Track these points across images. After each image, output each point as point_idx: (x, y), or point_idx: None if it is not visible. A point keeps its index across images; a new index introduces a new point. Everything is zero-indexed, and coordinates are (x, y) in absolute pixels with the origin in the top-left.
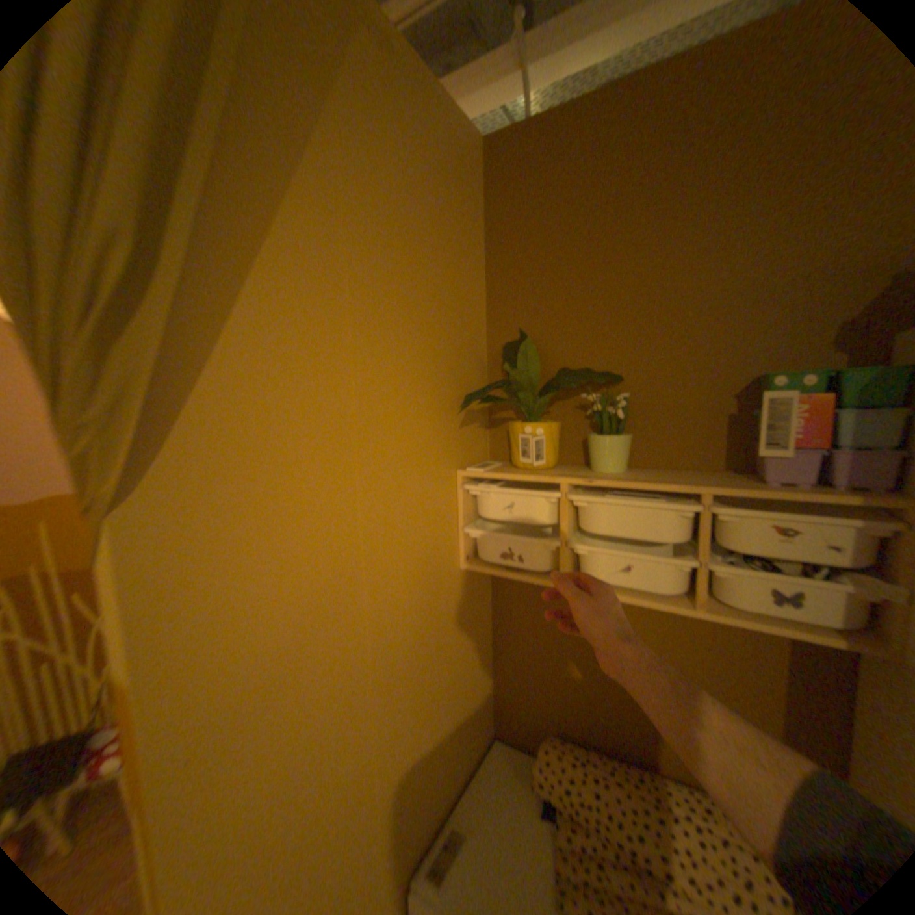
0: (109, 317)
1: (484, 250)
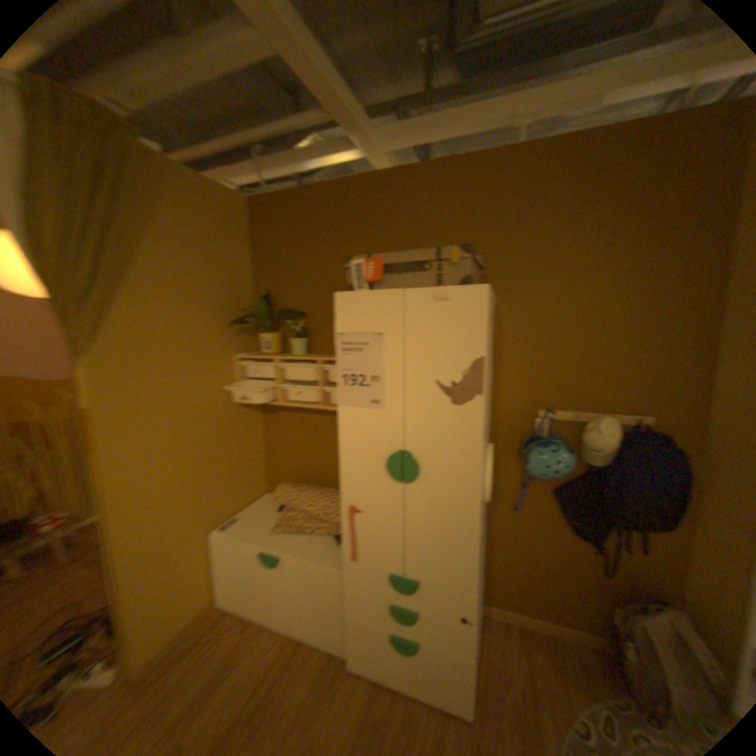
0: (75, 299)
1: (247, 250)
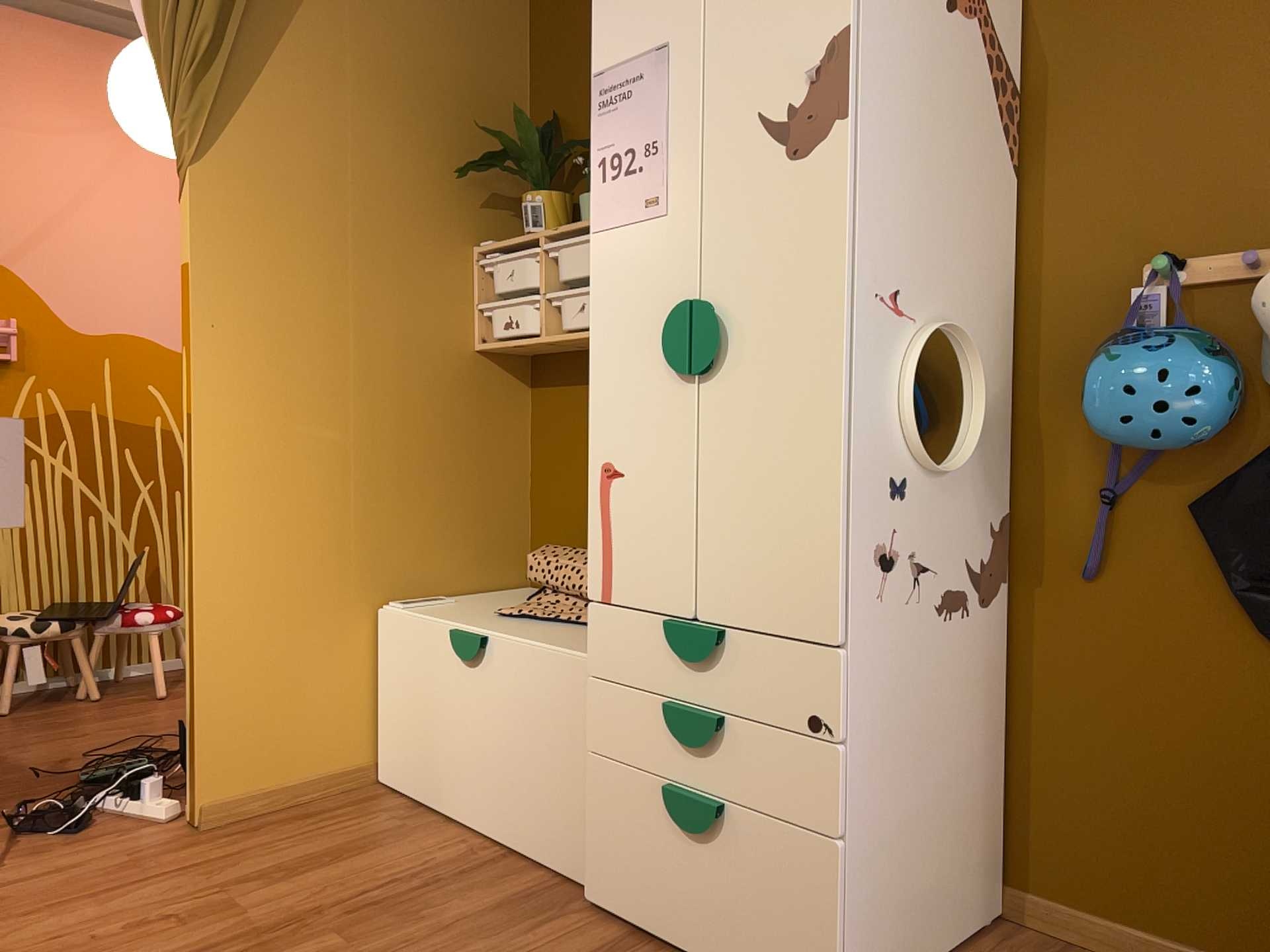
0: (201, 70)
1: (530, 39)
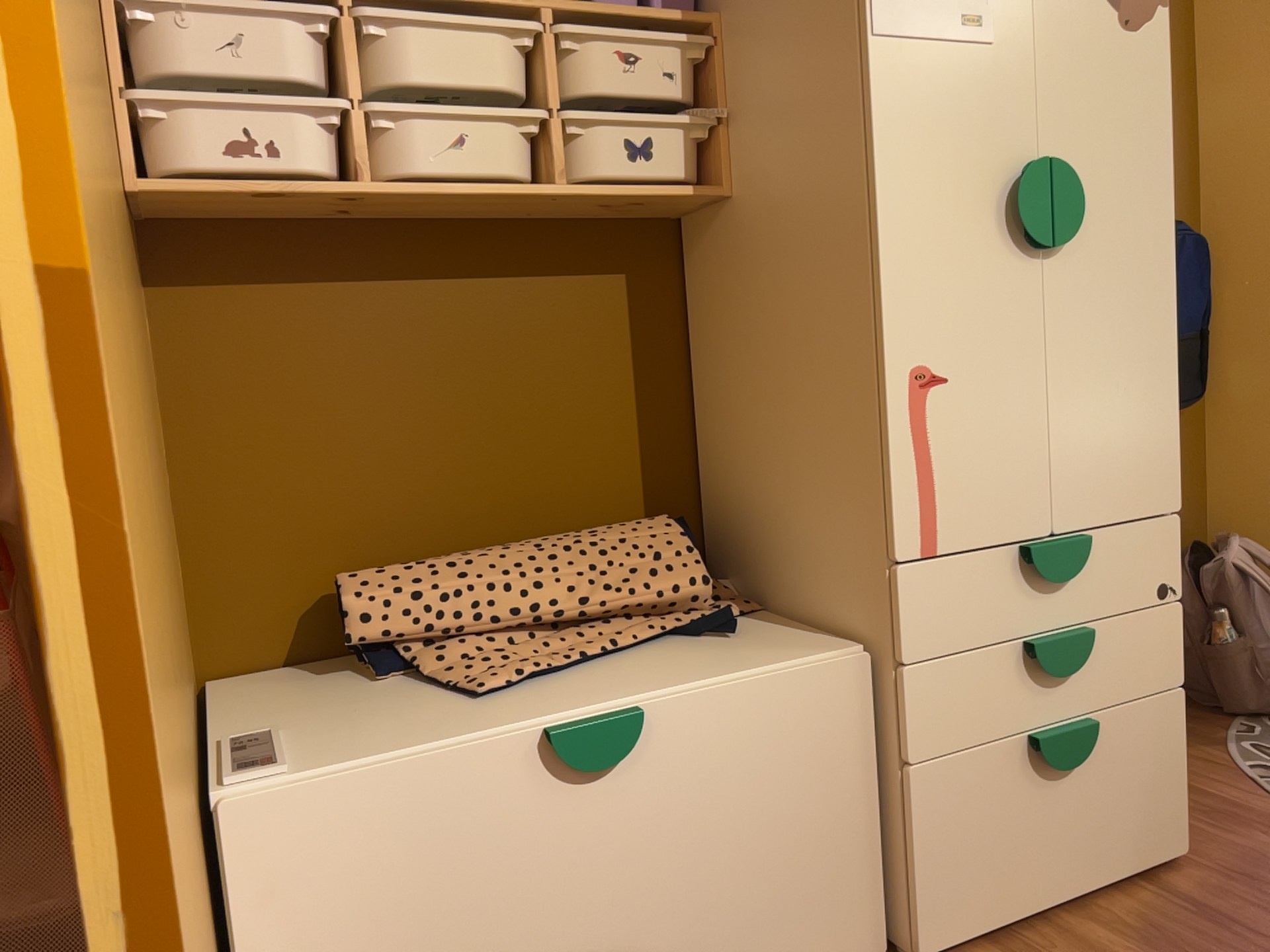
0: None
1: None
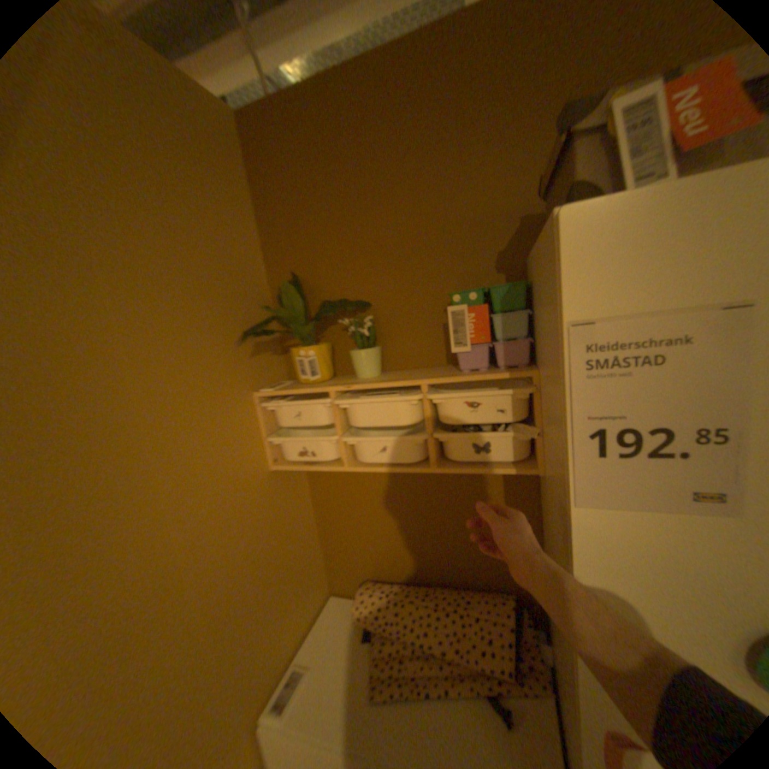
0: None
1: (253, 207)
